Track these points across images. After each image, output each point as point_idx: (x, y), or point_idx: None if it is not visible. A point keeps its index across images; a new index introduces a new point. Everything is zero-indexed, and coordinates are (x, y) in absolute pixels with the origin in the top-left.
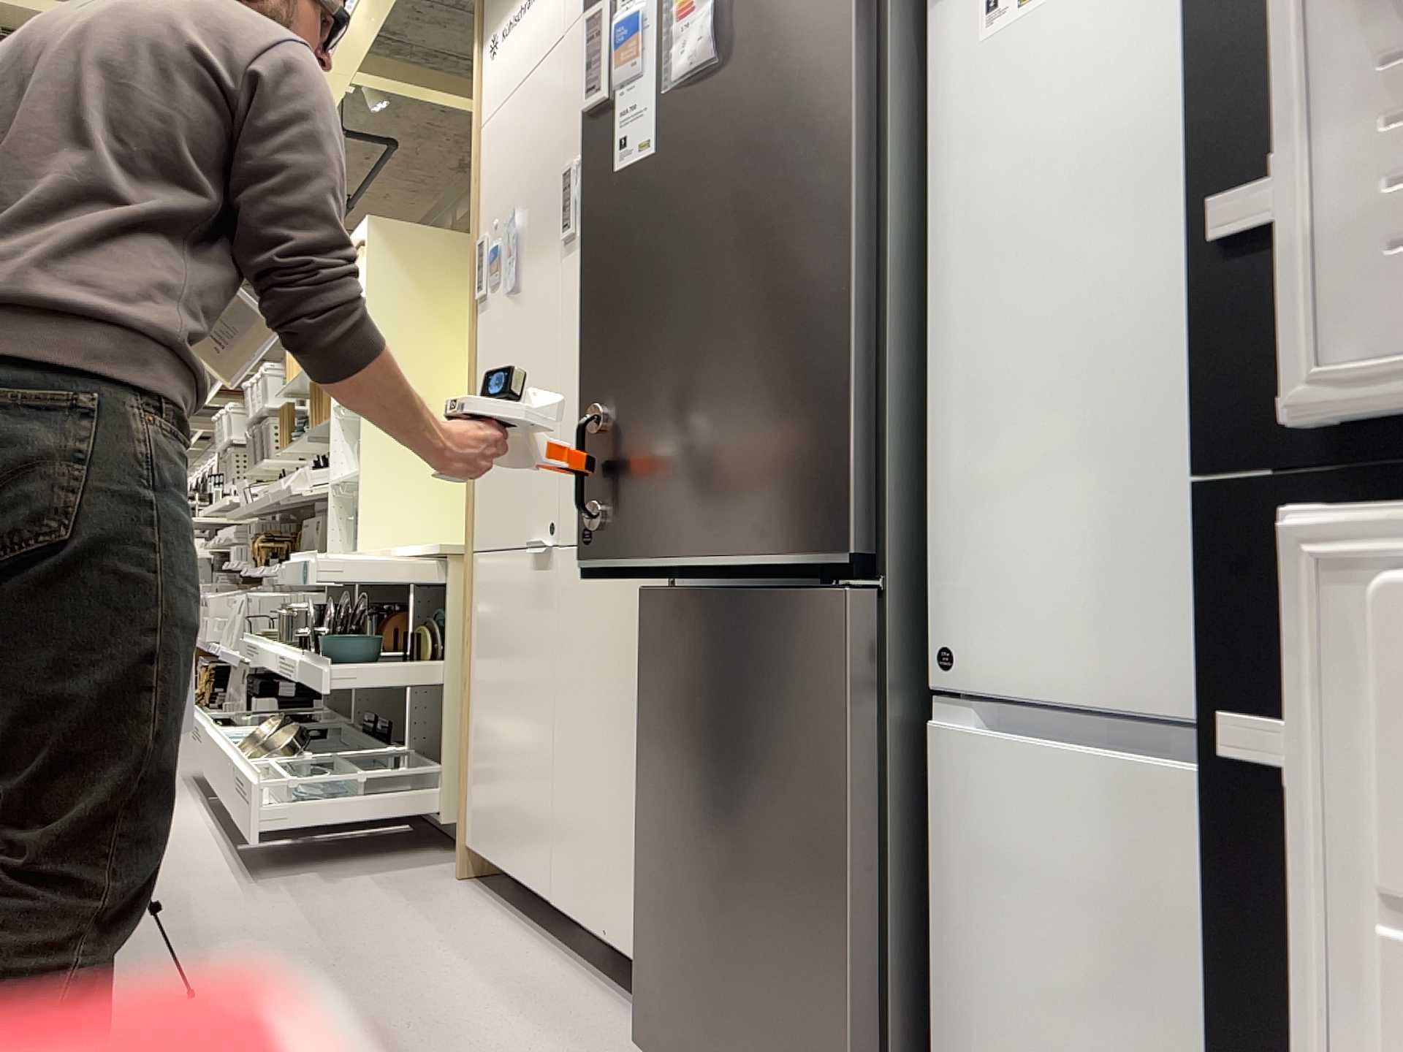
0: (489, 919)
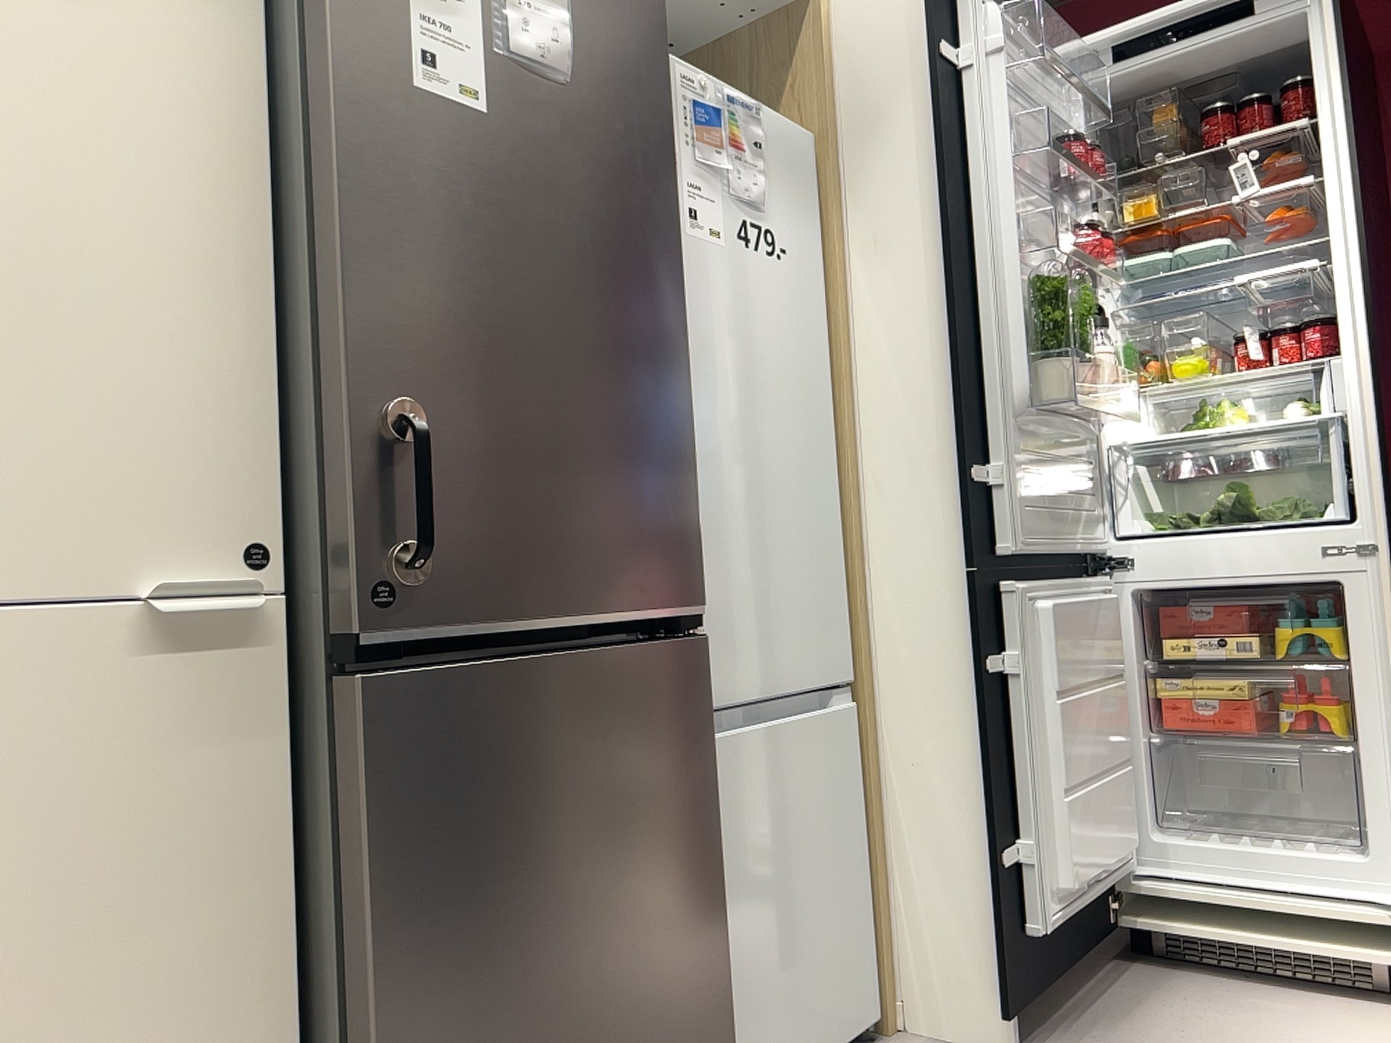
0: None
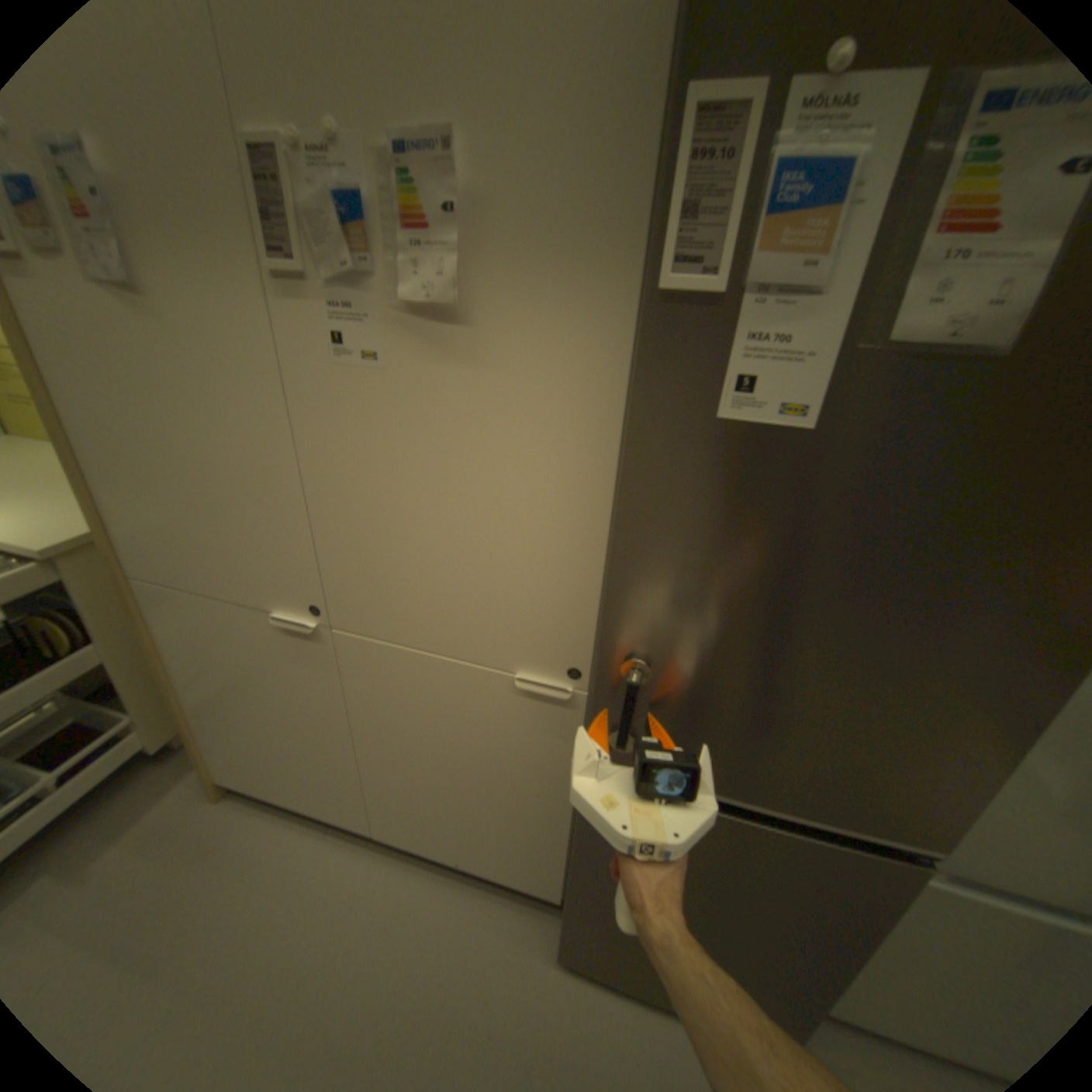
0: (294, 846)
